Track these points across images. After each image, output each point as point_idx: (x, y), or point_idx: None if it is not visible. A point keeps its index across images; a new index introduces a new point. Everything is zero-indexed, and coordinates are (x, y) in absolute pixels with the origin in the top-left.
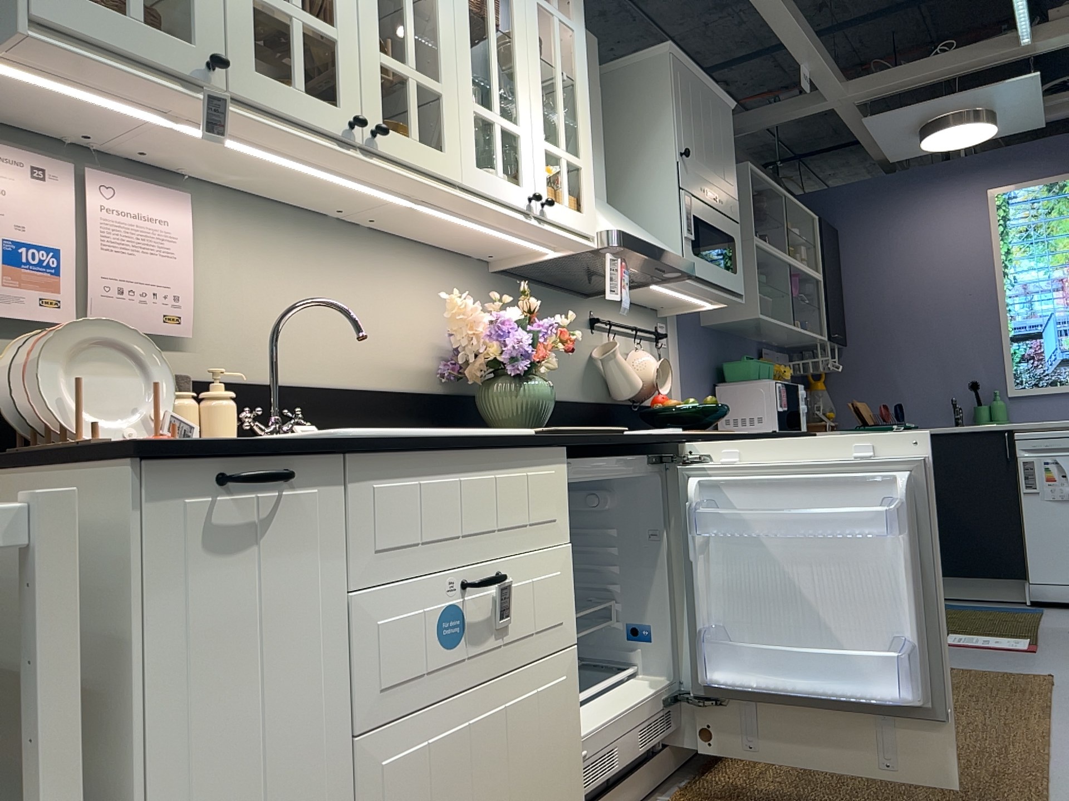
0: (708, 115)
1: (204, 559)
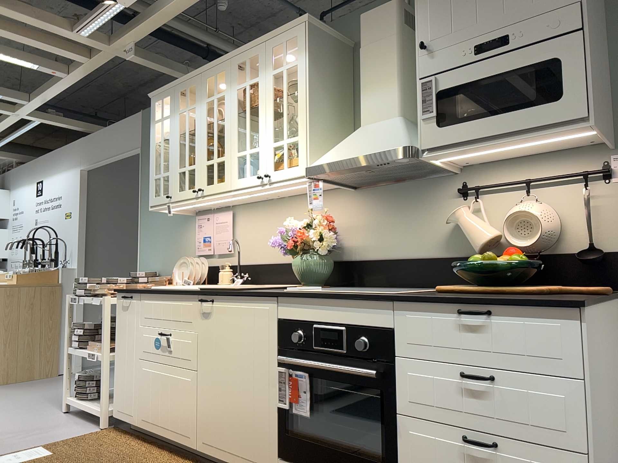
0: None
1: (122, 311)
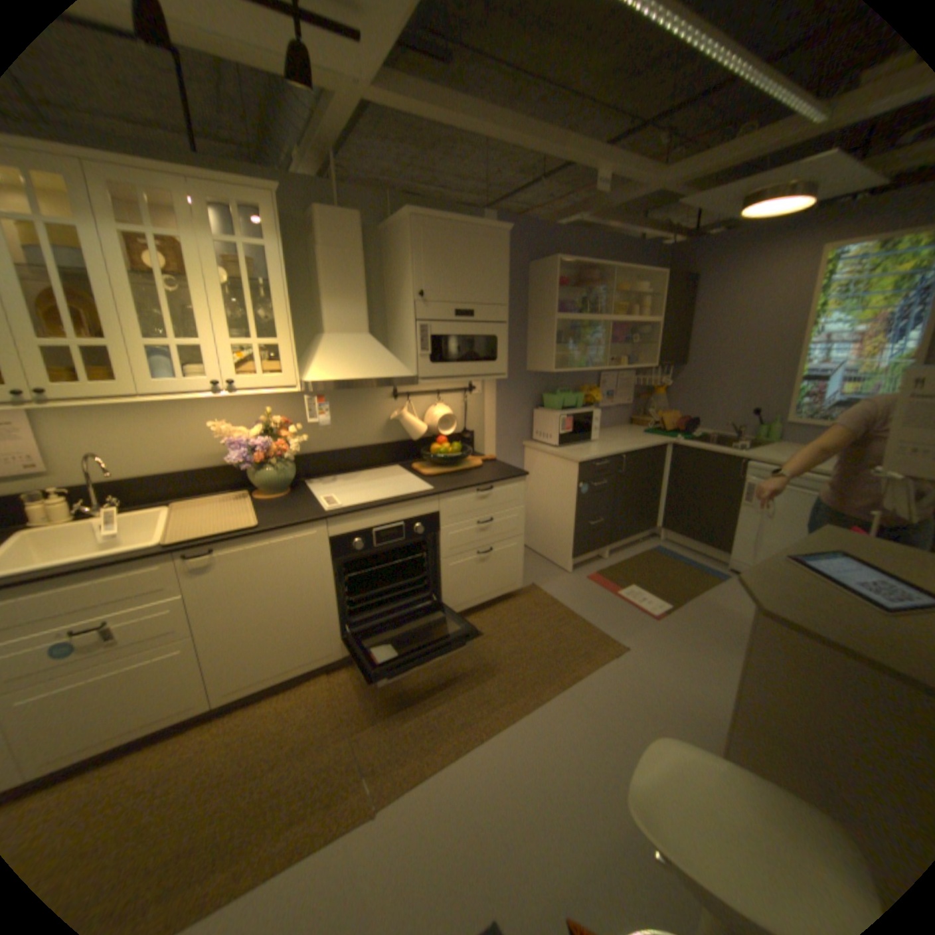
0: (465, 248)
1: None
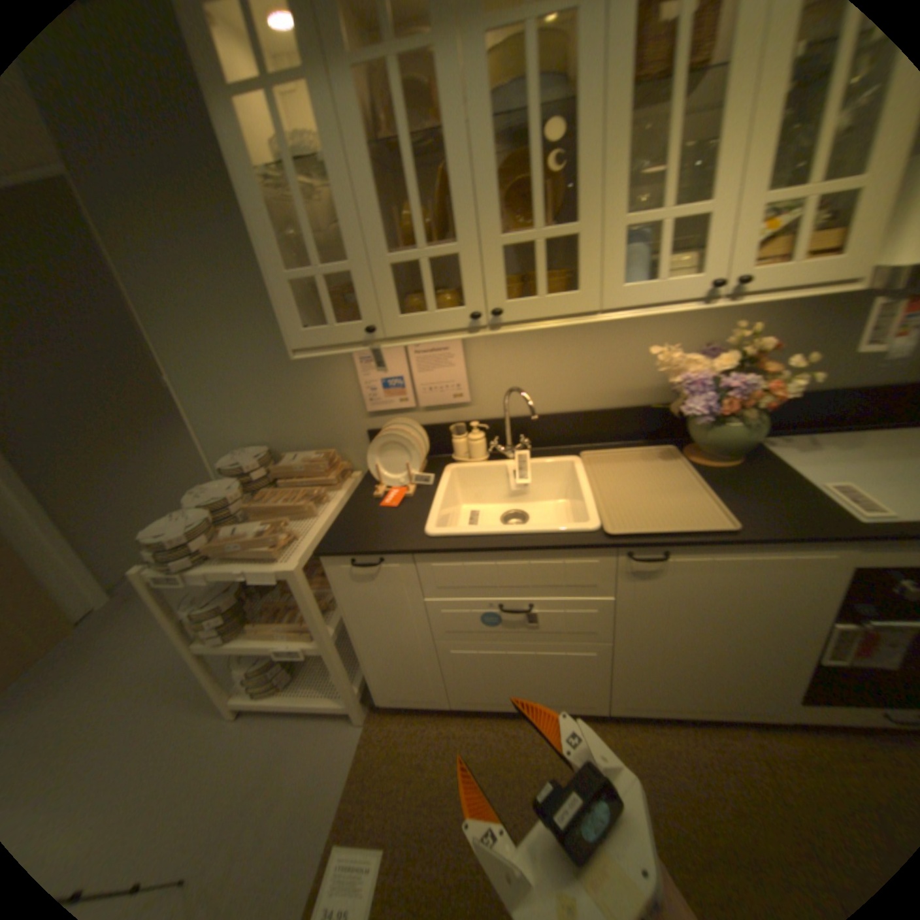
0: None
1: (357, 583)
